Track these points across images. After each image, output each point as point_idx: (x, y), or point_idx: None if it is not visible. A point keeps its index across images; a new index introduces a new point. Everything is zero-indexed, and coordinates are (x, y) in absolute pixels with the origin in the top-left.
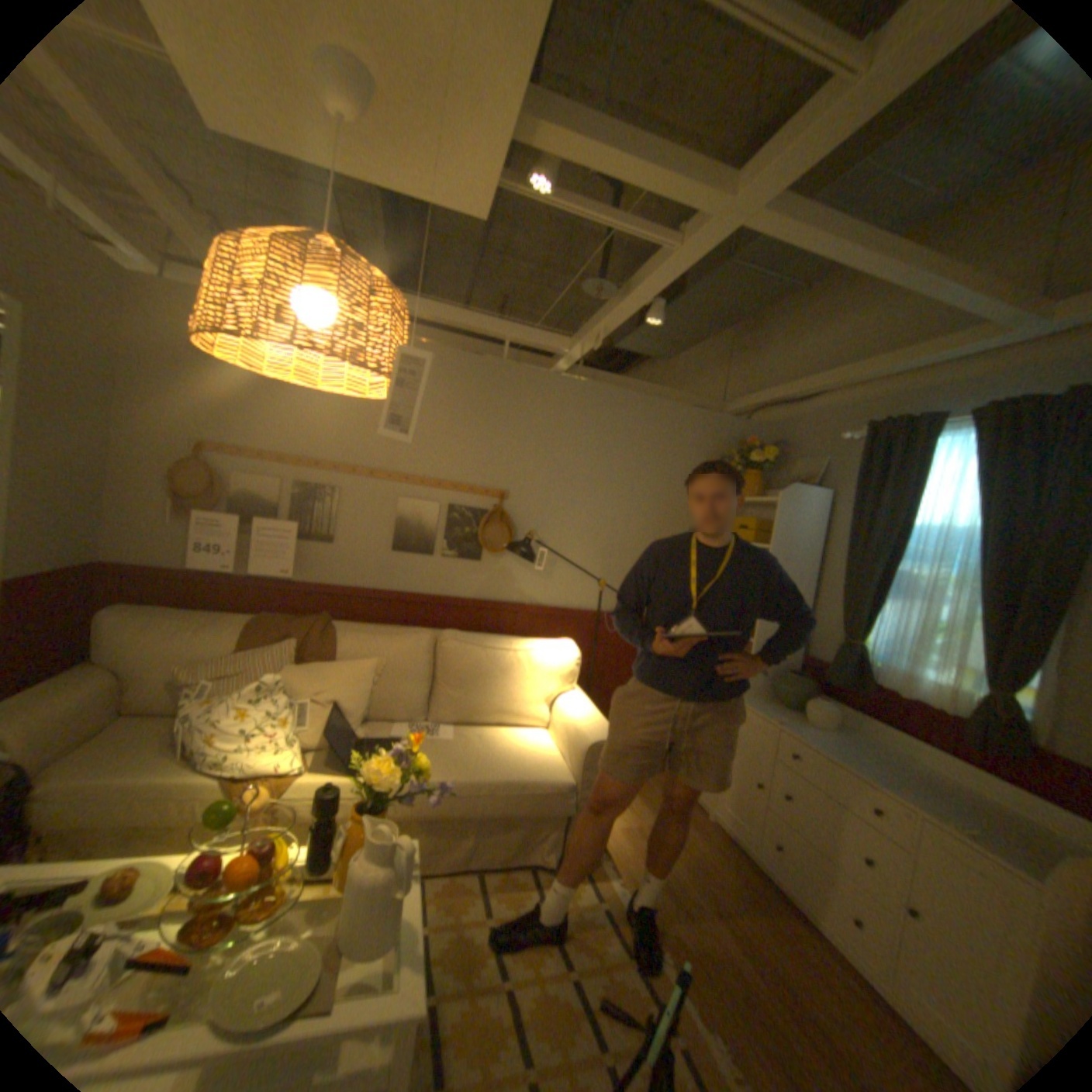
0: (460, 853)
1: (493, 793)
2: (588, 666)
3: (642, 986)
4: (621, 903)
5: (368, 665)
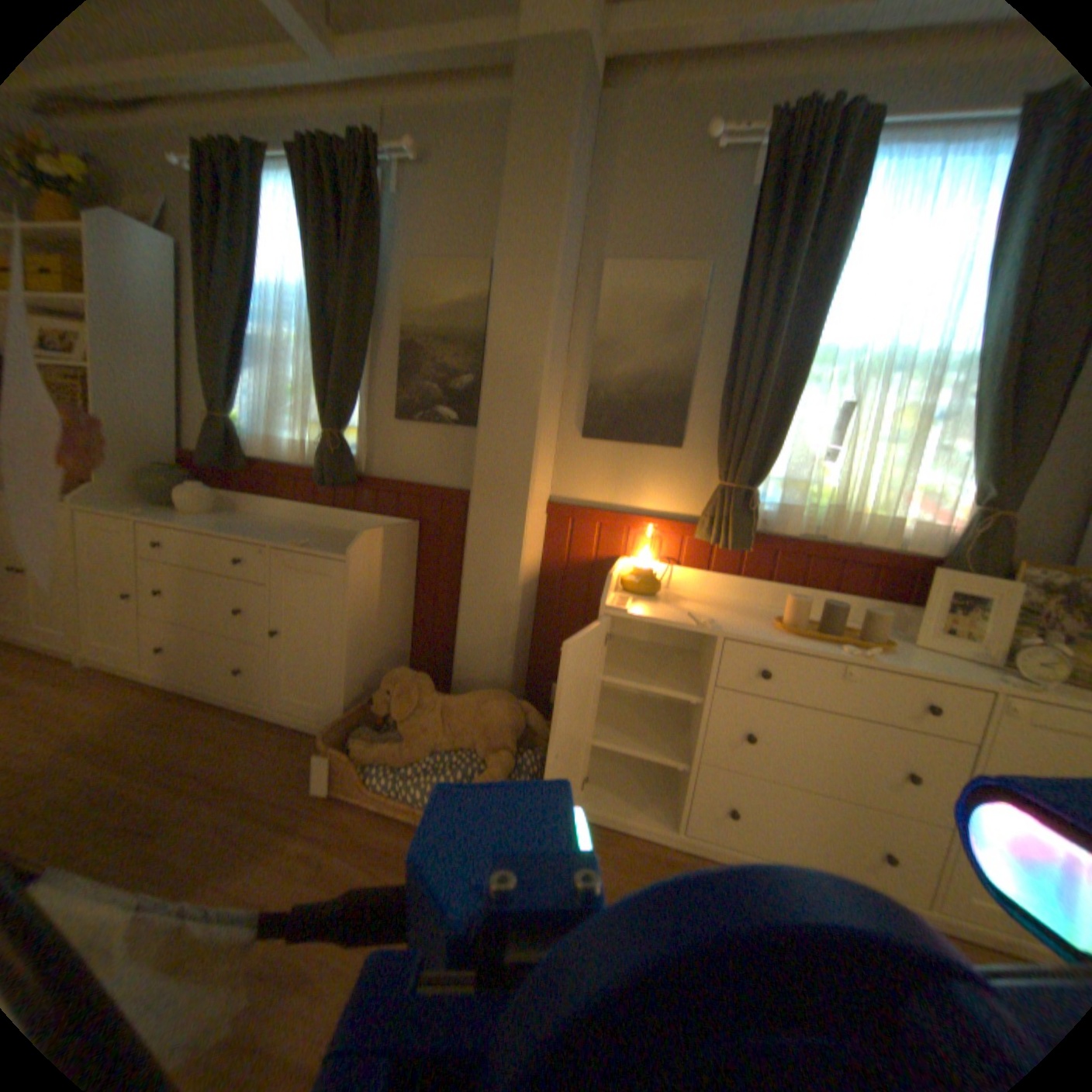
0: None
1: None
2: None
3: None
4: None
5: None
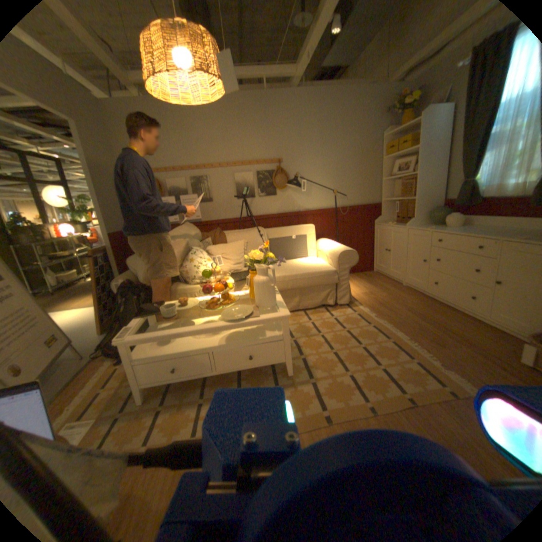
0: (293, 302)
1: (301, 276)
2: (335, 233)
3: (374, 329)
4: (363, 311)
5: (240, 242)
